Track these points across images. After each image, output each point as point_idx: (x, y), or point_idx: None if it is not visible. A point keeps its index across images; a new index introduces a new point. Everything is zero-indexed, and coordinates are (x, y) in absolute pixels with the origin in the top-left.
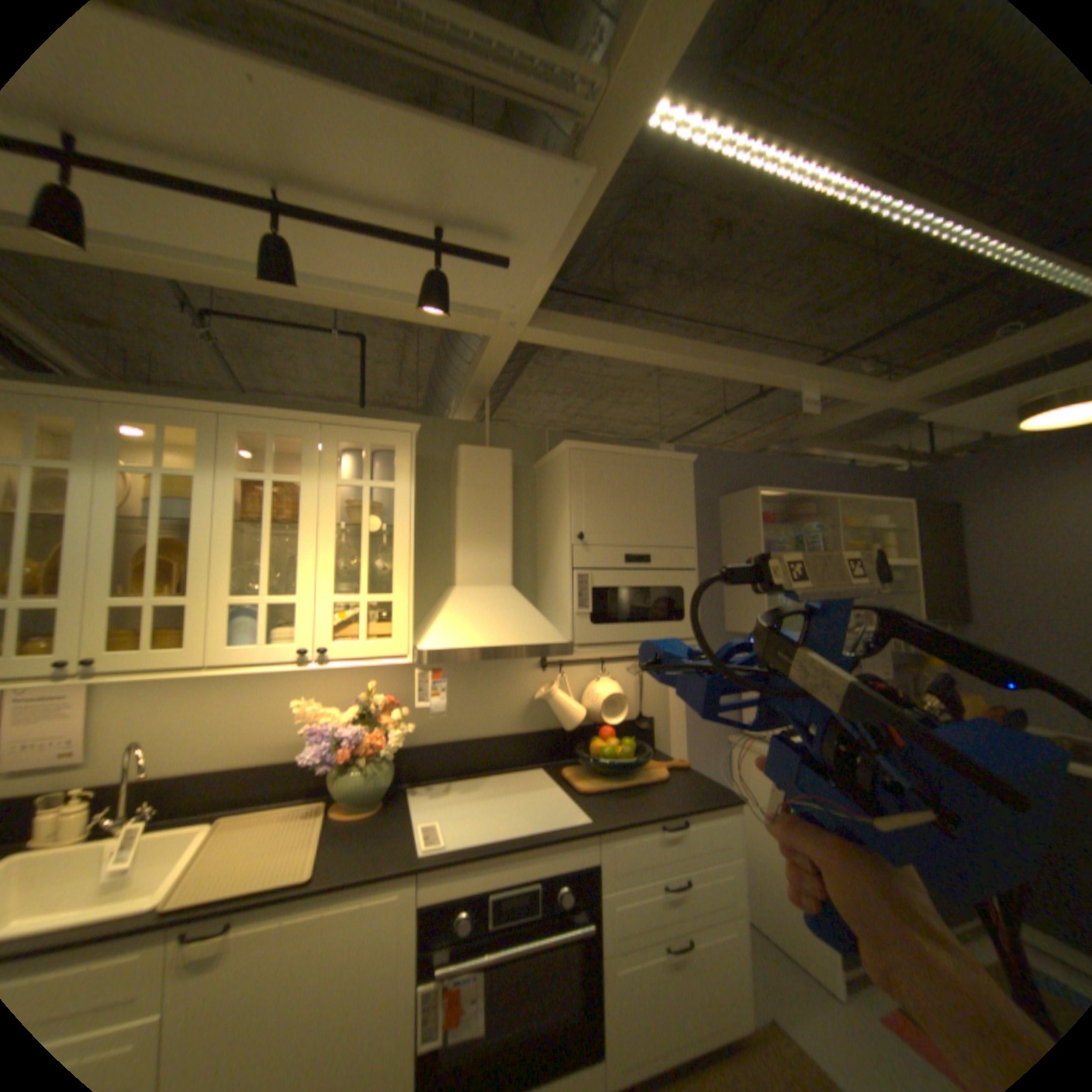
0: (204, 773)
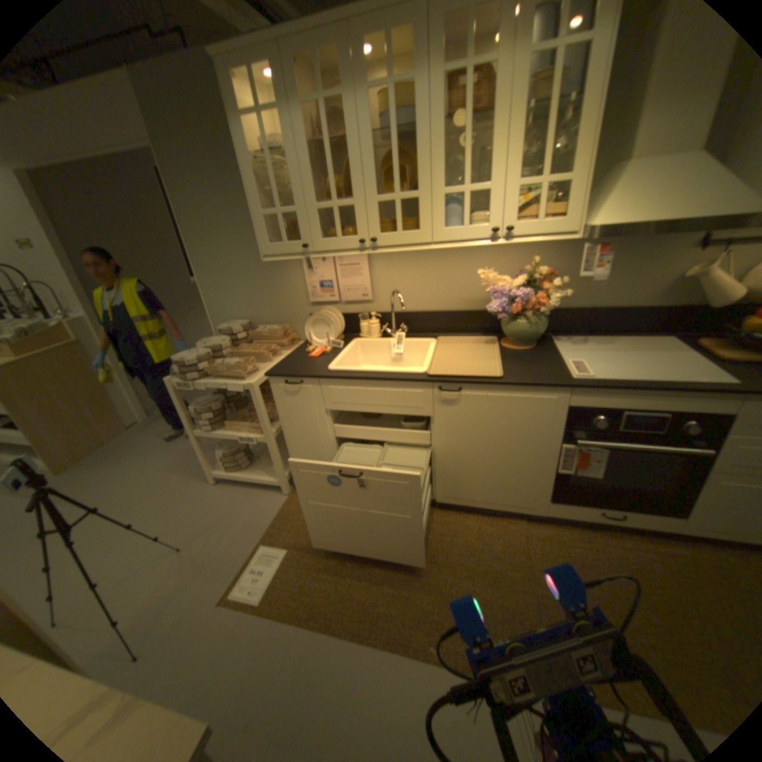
0: (427, 313)
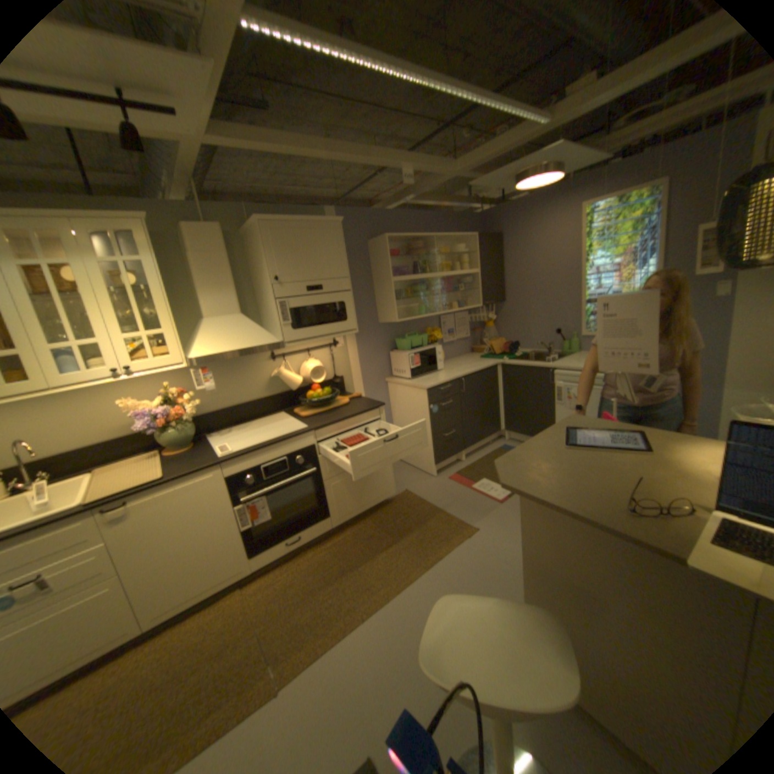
0: (70, 452)
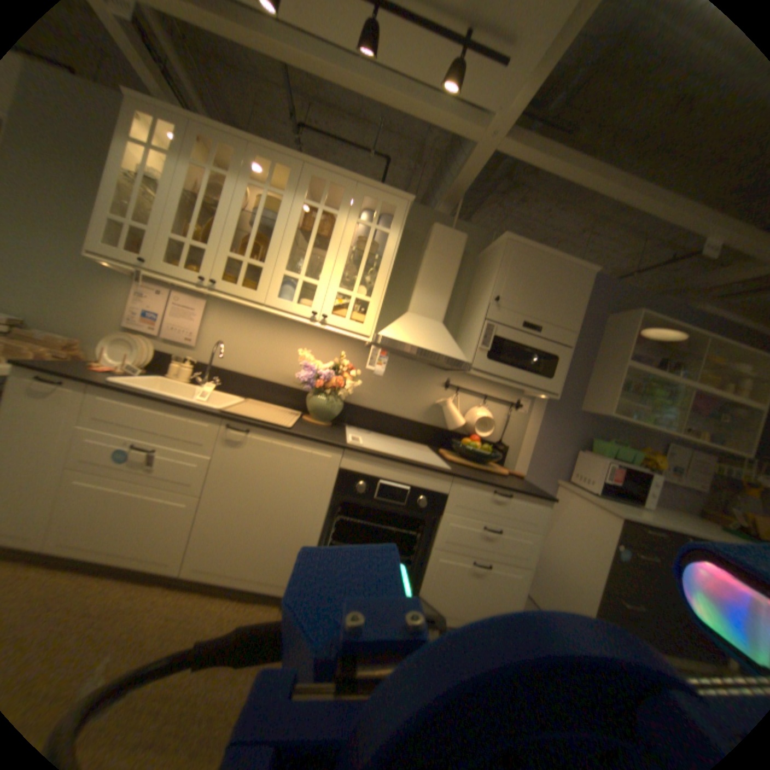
0: (244, 376)
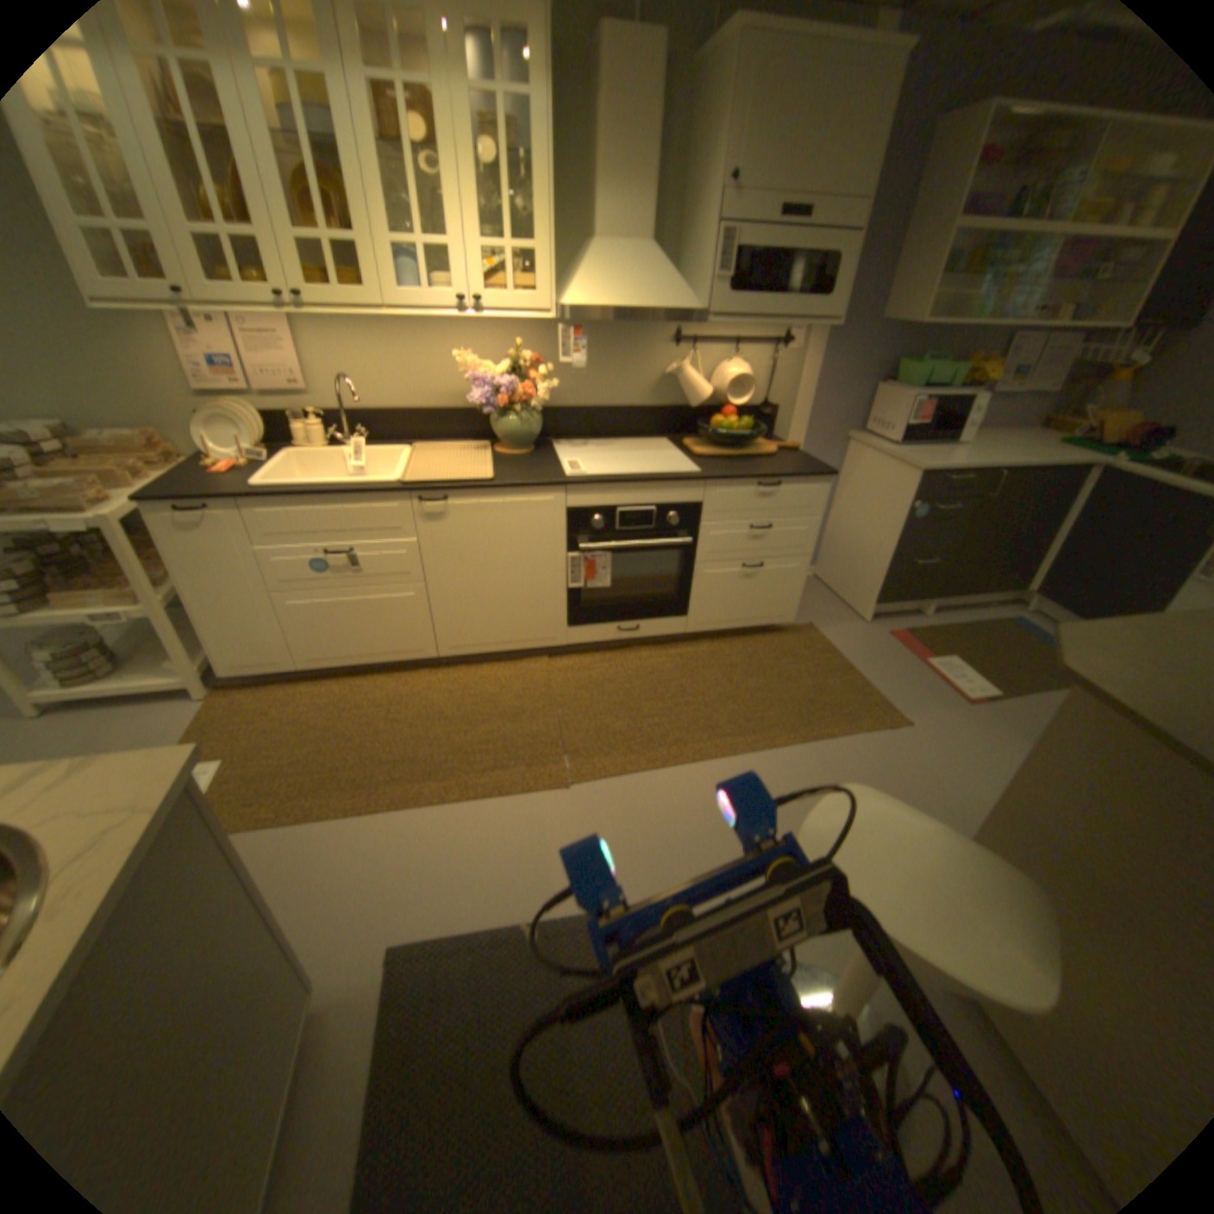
0: (394, 411)
